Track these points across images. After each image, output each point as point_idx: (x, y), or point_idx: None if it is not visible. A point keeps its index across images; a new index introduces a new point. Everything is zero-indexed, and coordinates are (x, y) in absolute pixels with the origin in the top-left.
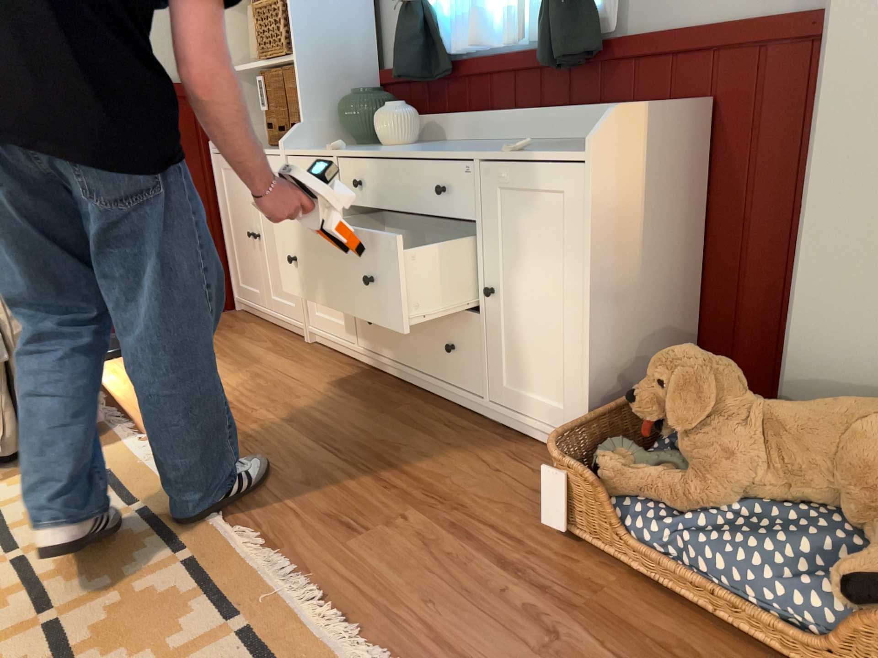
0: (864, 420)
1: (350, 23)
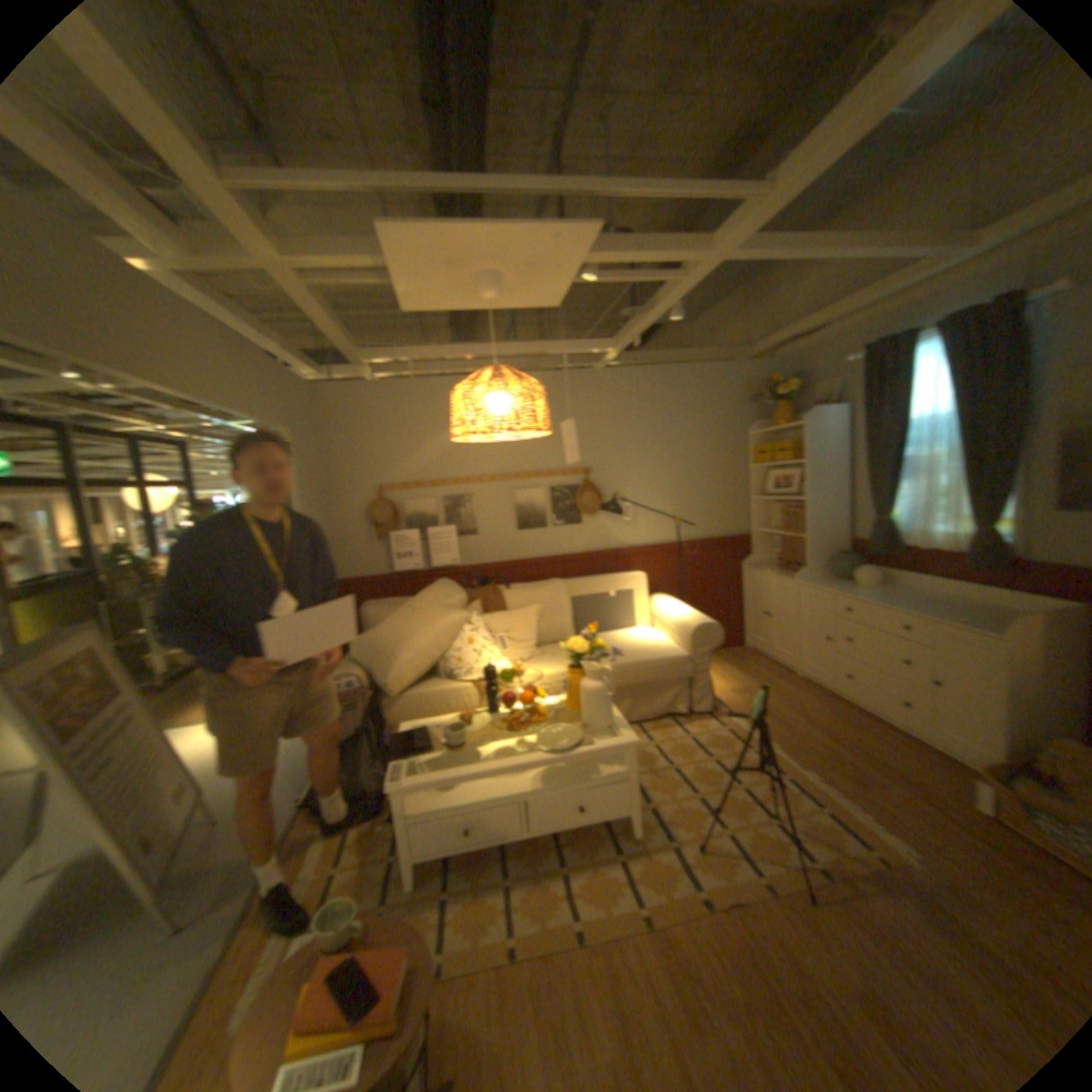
0: None
1: (836, 517)
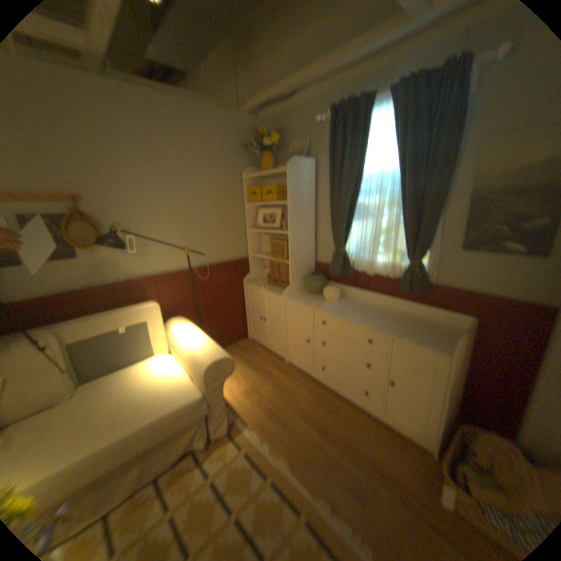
0: None
1: (308, 247)
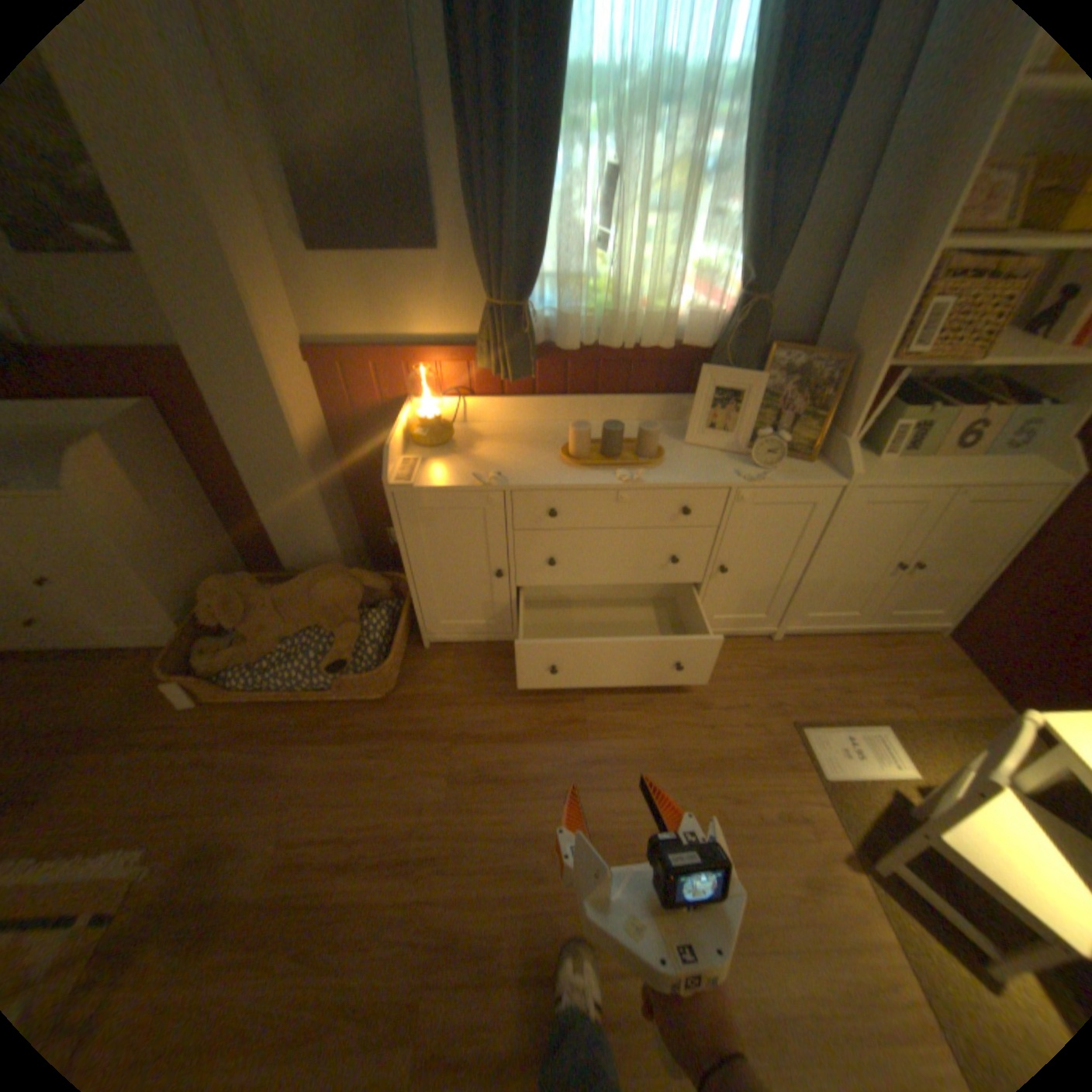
0: (315, 587)
1: None
